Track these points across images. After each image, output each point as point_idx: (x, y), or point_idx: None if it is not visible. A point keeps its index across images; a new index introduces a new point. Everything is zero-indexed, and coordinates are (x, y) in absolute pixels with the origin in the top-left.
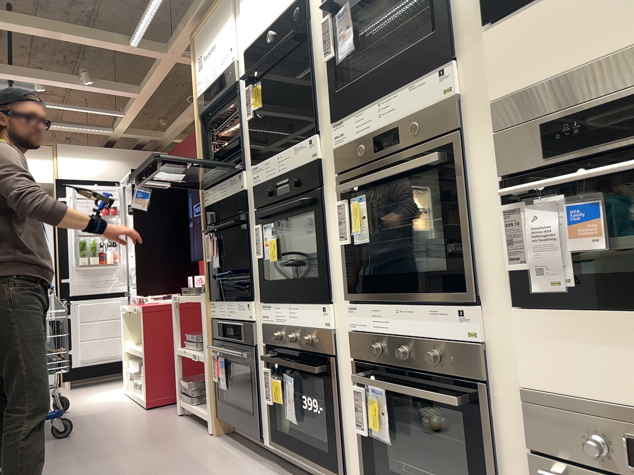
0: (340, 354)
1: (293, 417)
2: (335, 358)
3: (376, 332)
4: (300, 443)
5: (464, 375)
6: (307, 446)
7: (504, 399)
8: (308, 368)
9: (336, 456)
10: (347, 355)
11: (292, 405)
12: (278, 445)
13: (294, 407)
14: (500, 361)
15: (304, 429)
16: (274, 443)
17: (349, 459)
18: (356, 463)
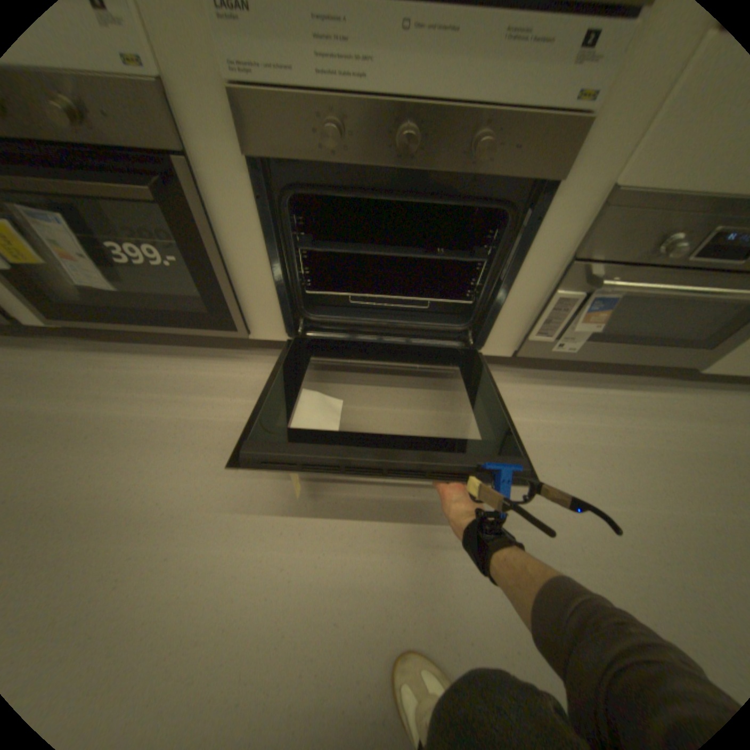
0: (193, 145)
1: (96, 280)
2: (177, 156)
3: (325, 86)
4: (127, 310)
5: (526, 172)
6: (150, 311)
7: (567, 202)
8: (120, 190)
9: (223, 312)
10: (218, 145)
11: (84, 262)
12: (68, 321)
13: (94, 265)
14: (598, 143)
15: (127, 291)
16: (55, 320)
17: (247, 309)
18: (265, 311)
